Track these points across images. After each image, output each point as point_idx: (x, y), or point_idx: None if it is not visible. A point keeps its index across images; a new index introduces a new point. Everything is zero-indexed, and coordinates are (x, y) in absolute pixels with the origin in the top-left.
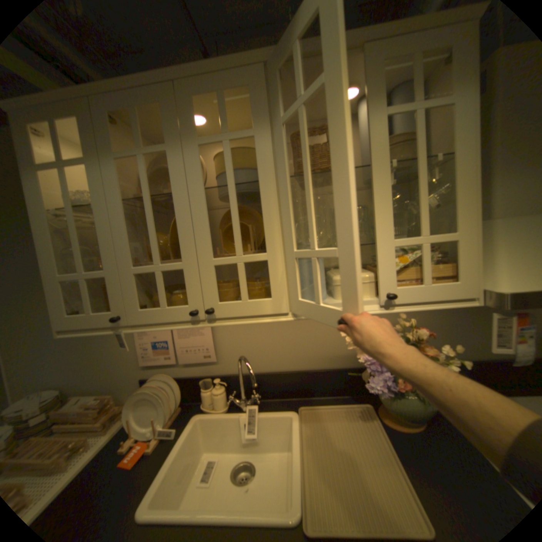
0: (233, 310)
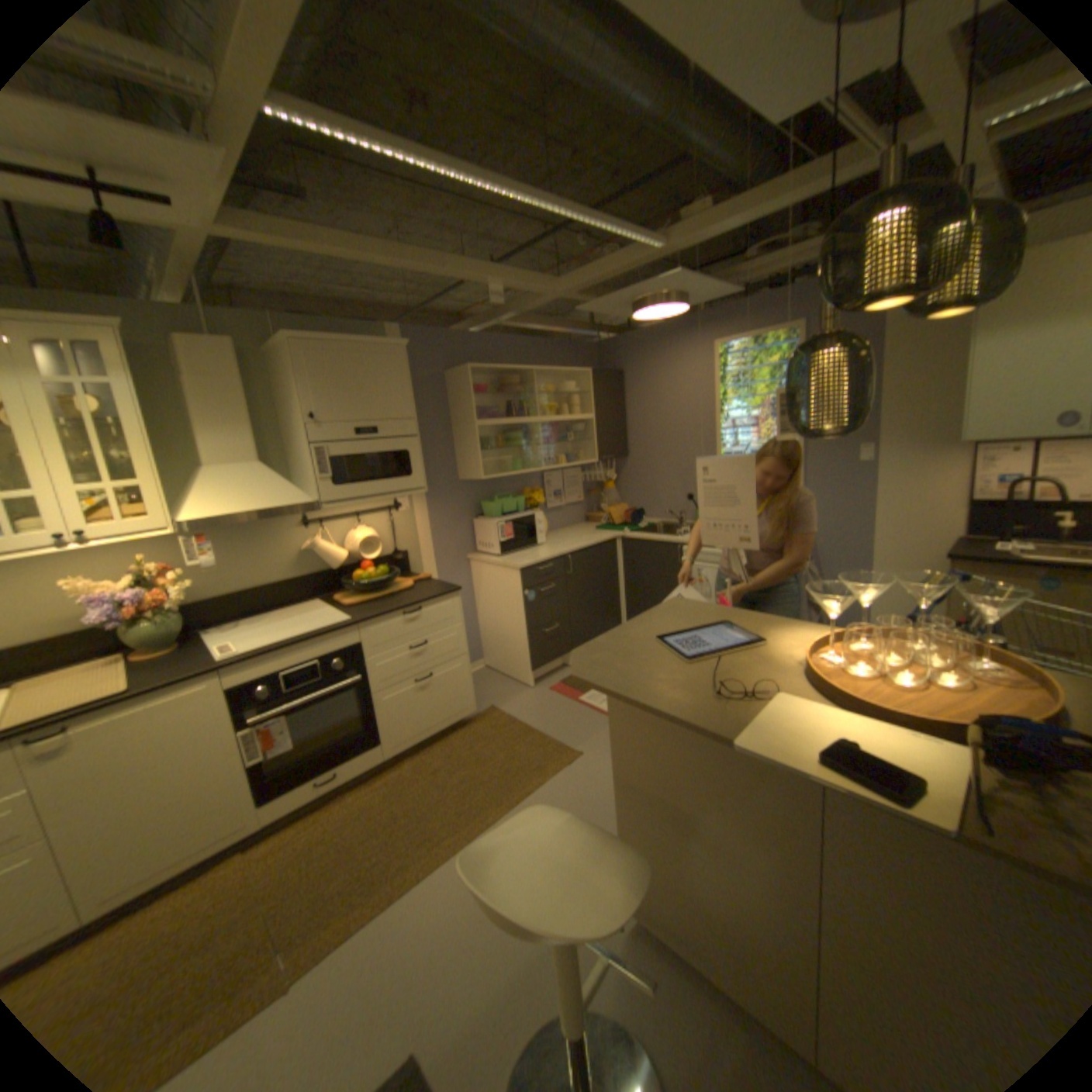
0: None
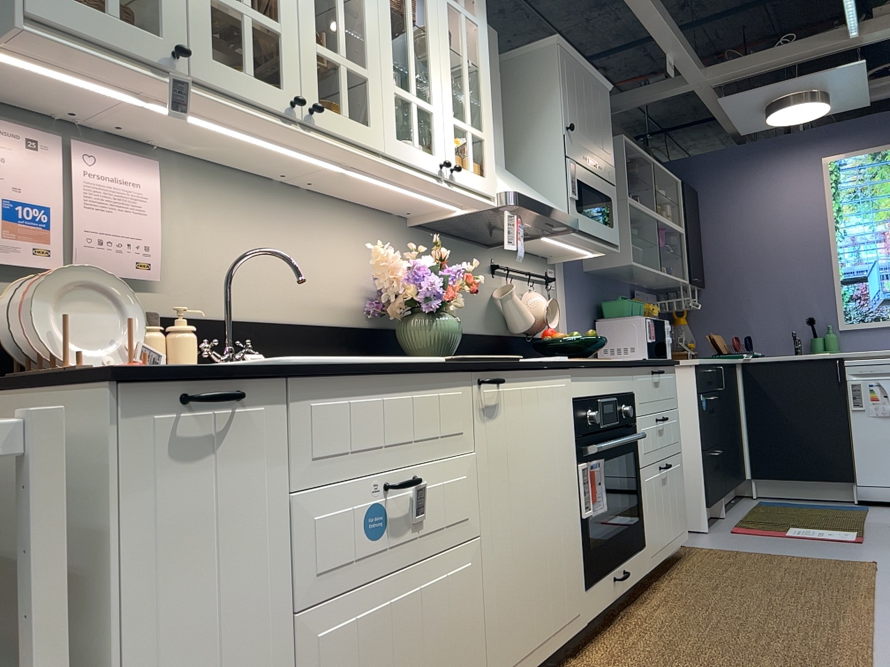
0: (332, 122)
